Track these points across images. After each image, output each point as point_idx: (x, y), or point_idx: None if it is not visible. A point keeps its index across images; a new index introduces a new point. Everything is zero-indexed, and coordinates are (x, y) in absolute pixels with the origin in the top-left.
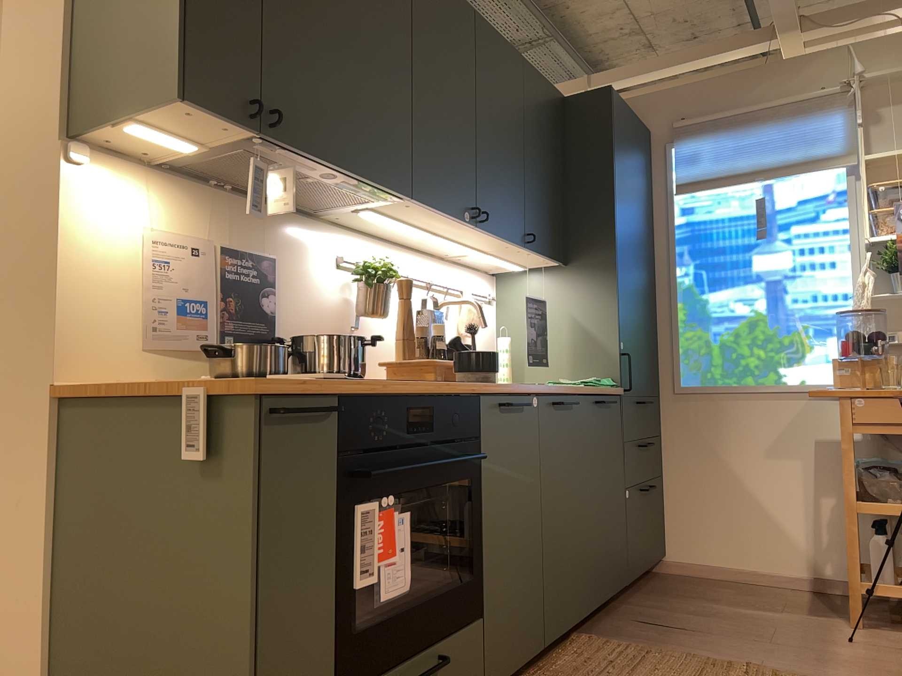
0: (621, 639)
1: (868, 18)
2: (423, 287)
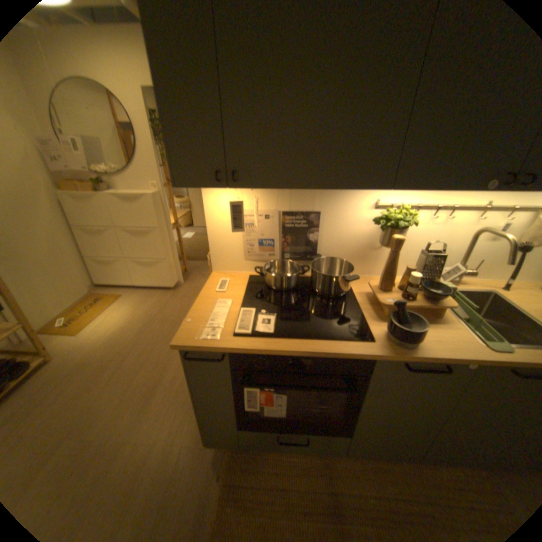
0: None
1: None
2: (487, 206)
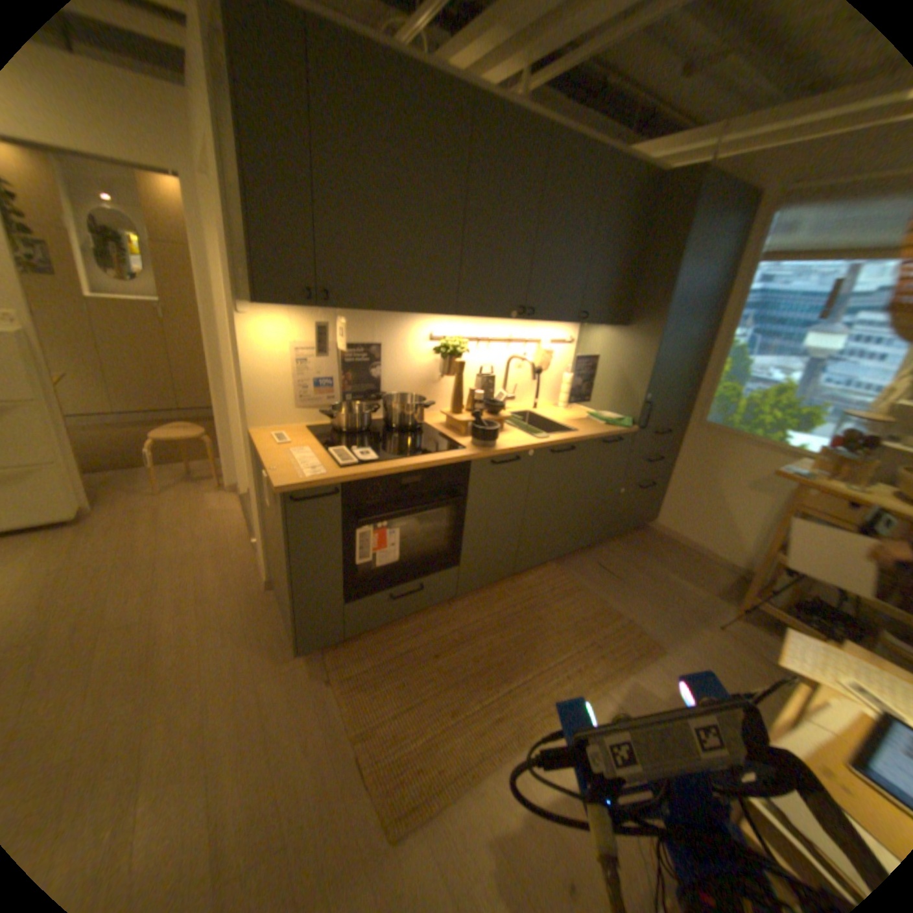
0: (575, 574)
1: None
2: (507, 340)
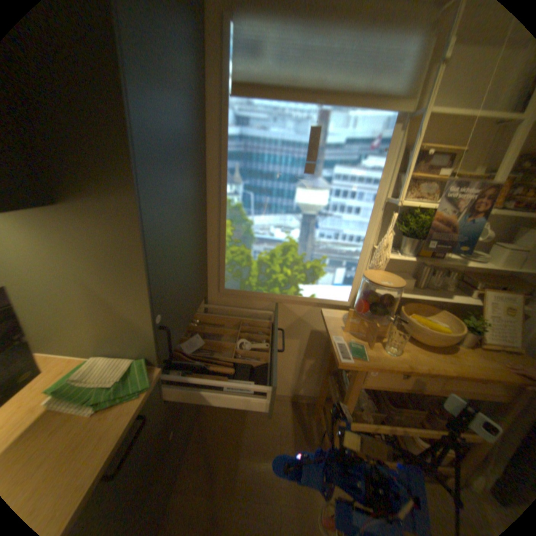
0: None
1: None
2: None
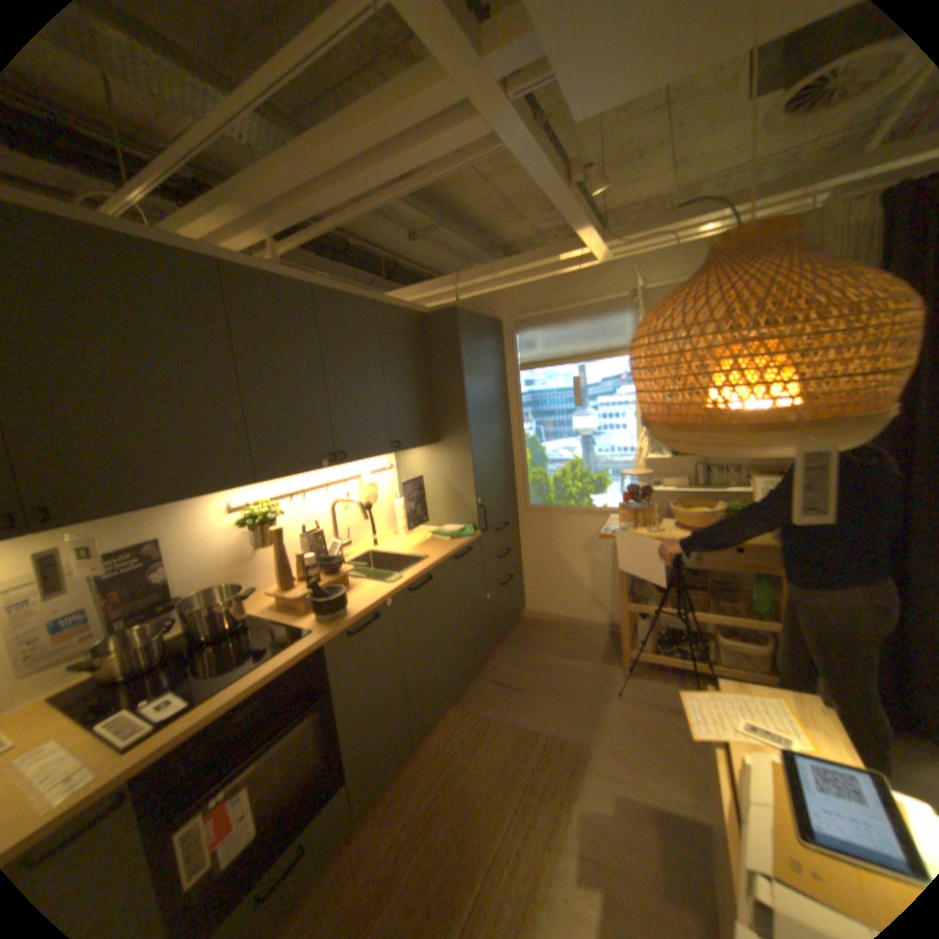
0: (476, 709)
1: (652, 236)
2: (325, 484)
